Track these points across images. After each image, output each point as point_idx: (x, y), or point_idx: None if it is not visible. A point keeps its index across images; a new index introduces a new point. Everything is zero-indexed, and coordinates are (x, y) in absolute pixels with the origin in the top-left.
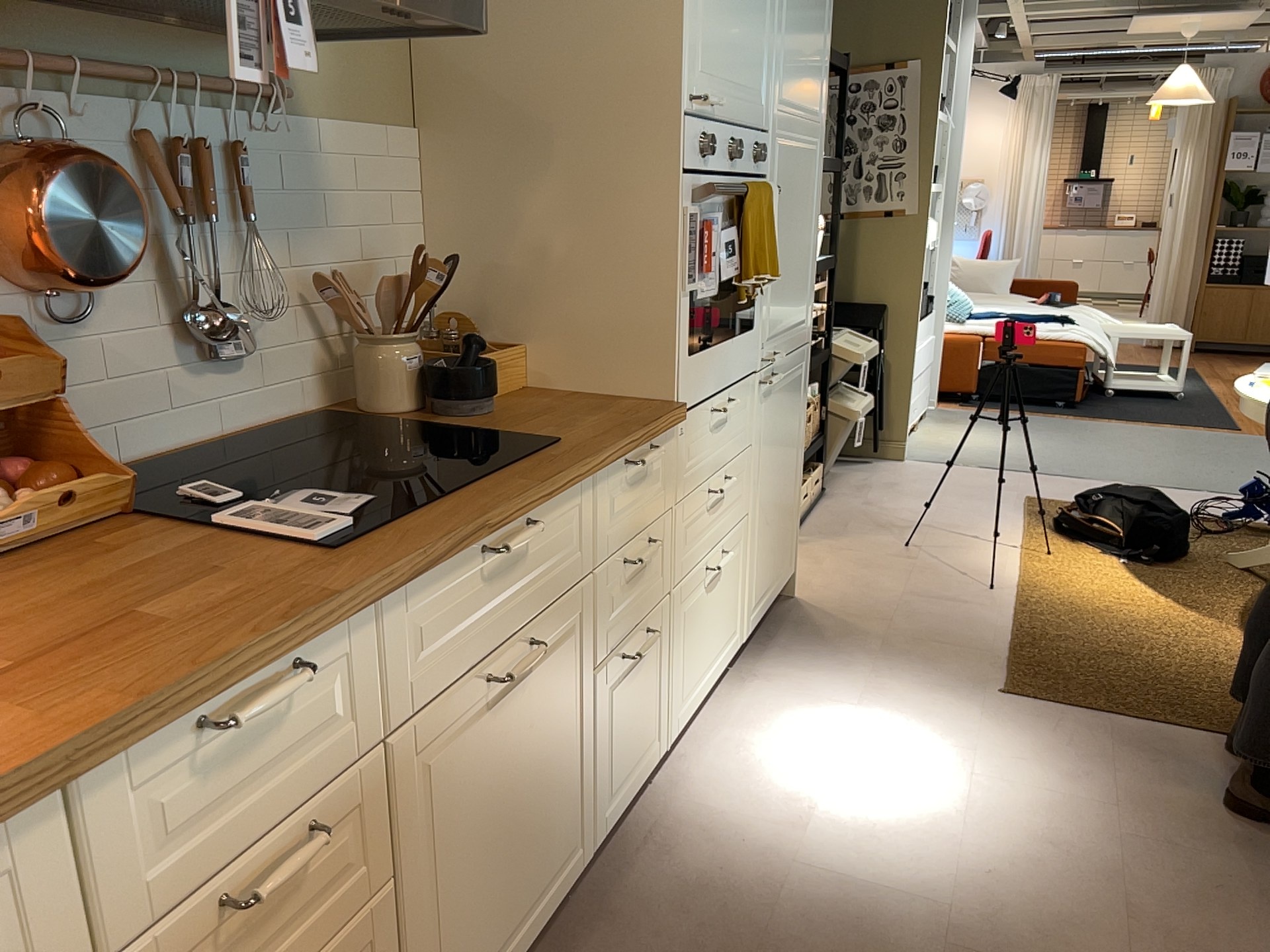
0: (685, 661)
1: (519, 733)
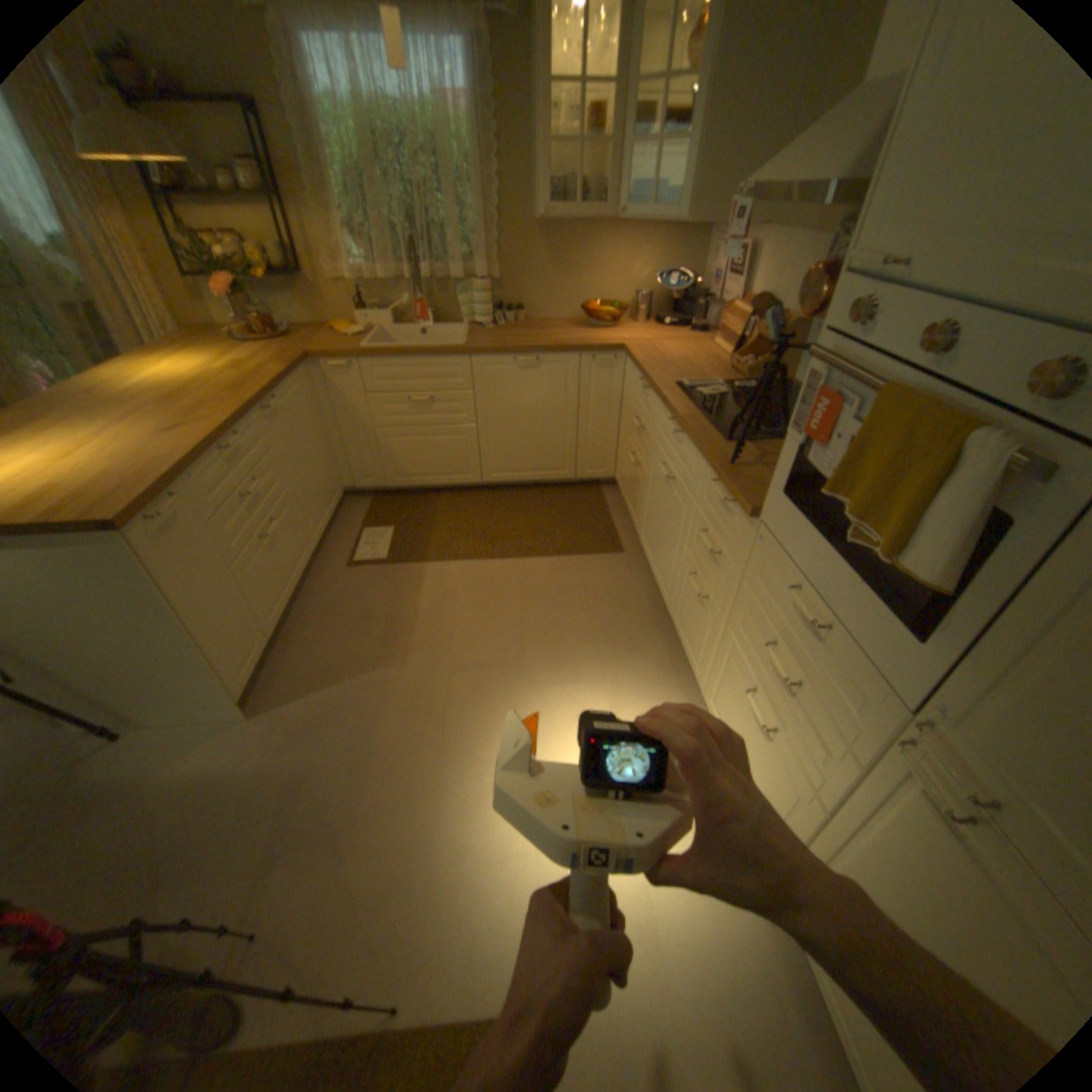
0: (722, 692)
1: (666, 504)
